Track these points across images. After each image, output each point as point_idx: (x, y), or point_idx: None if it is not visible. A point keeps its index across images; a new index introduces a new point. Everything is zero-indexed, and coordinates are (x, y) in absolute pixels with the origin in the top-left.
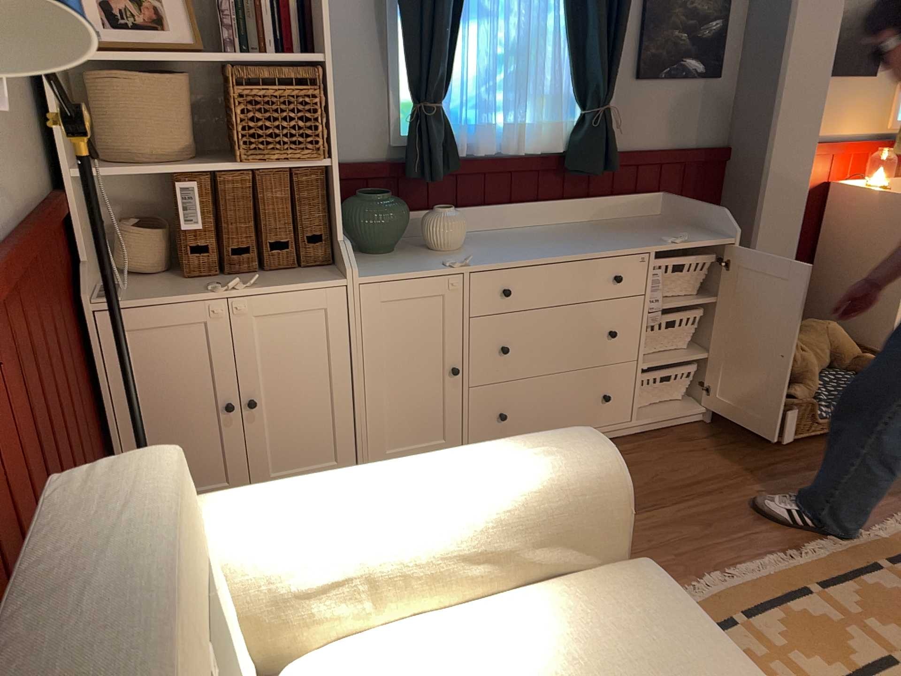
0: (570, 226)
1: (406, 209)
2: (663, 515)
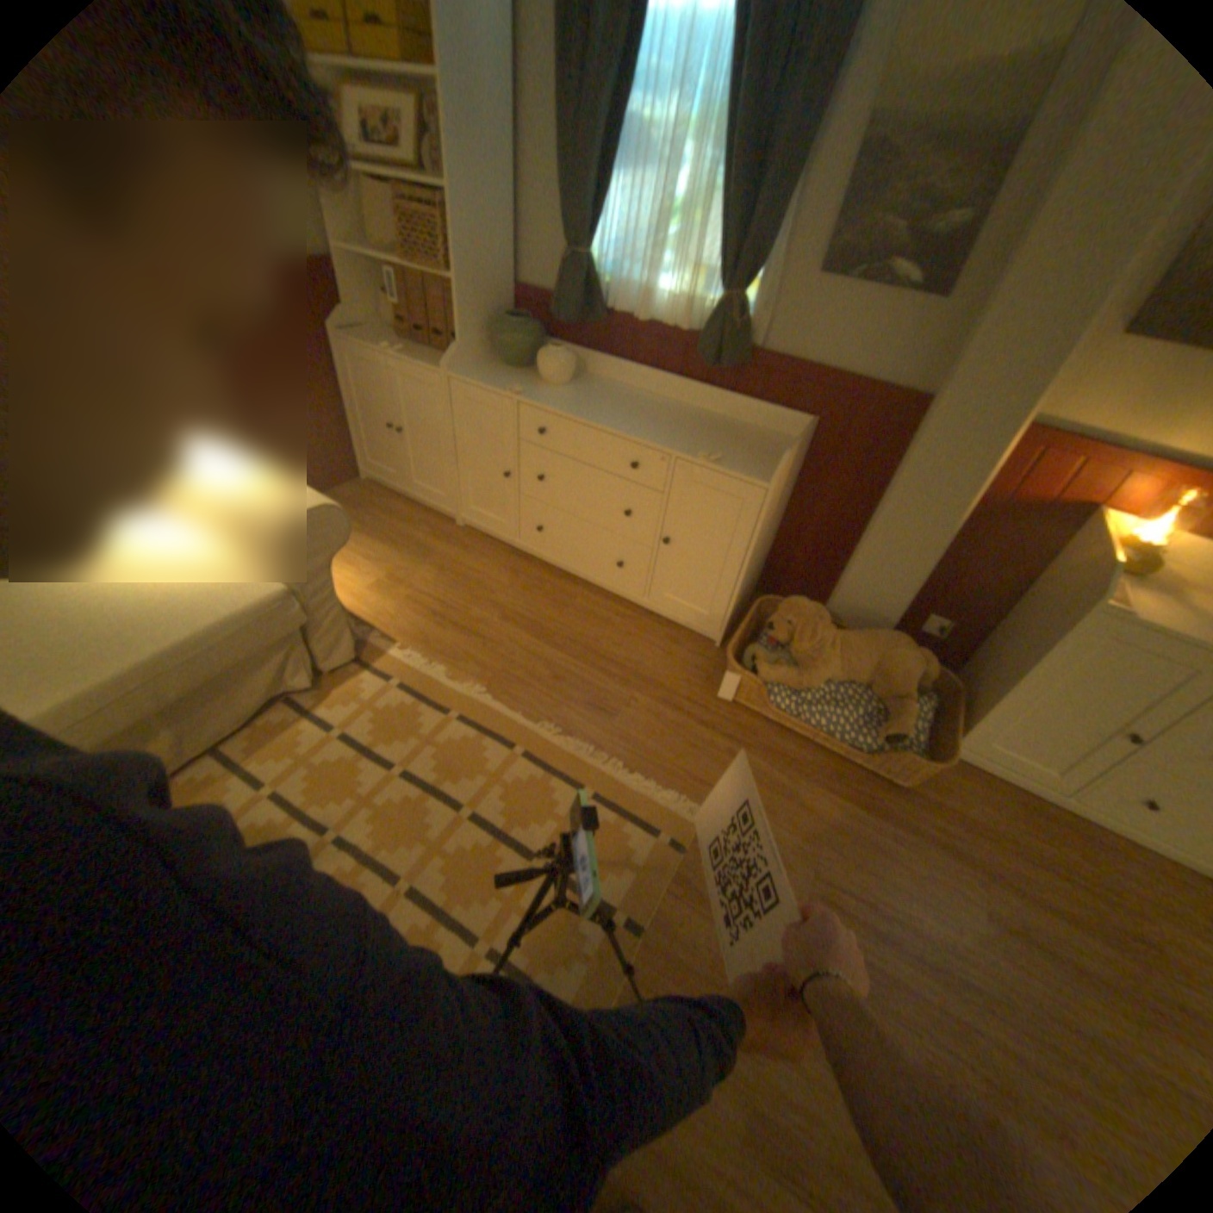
0: (690, 413)
1: (531, 339)
2: (551, 654)
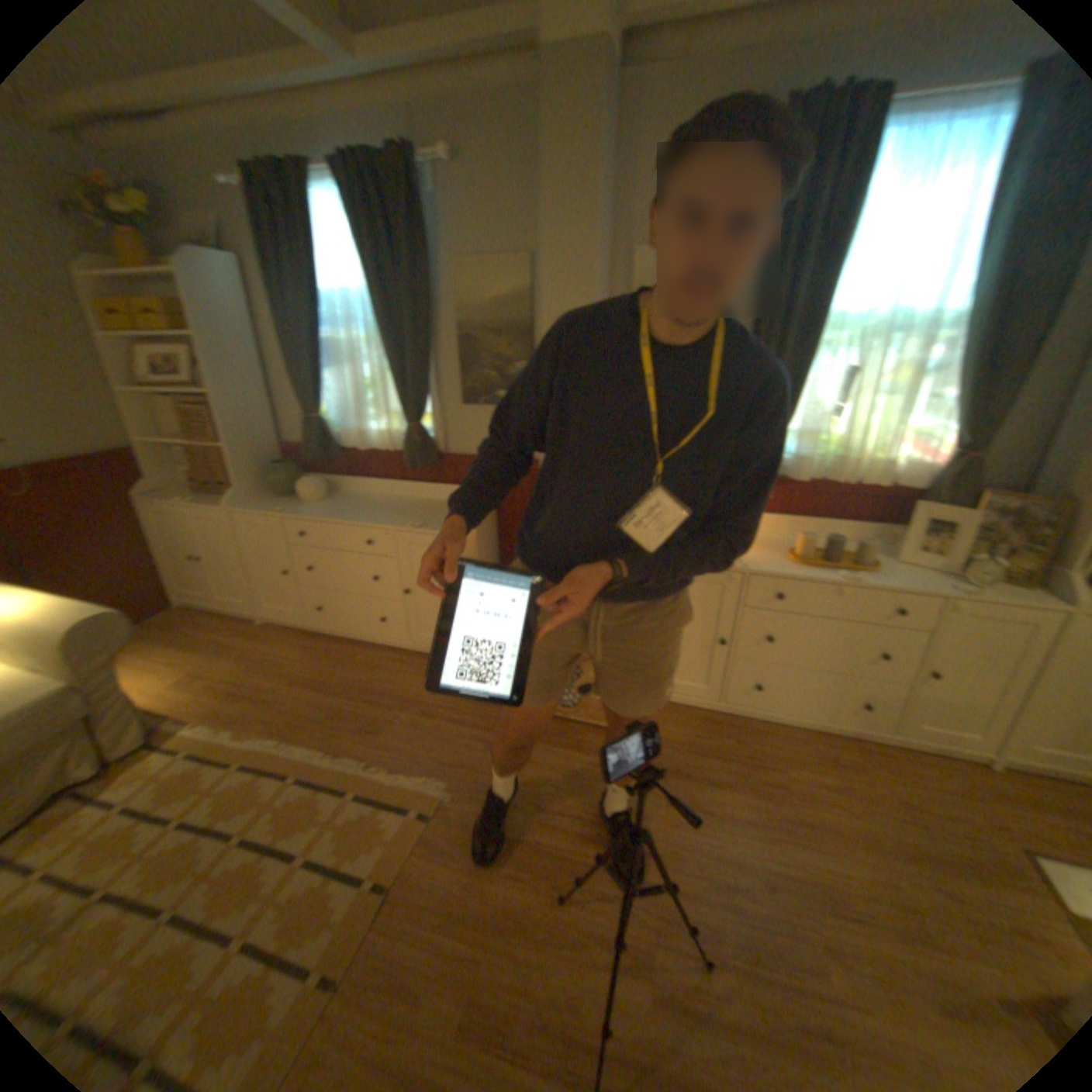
0: (411, 502)
1: (288, 475)
2: (326, 702)
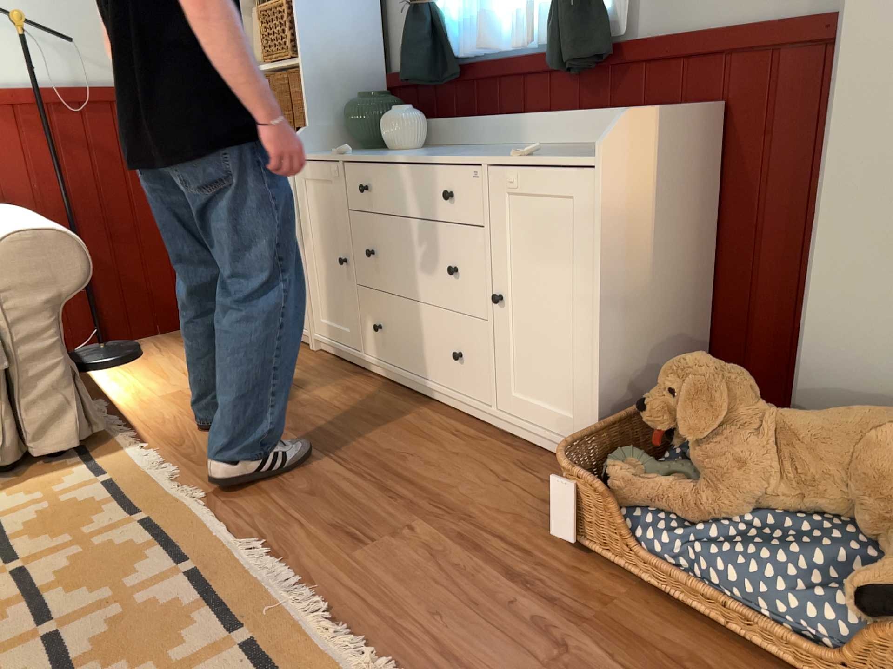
0: (554, 146)
1: (379, 108)
2: (326, 466)
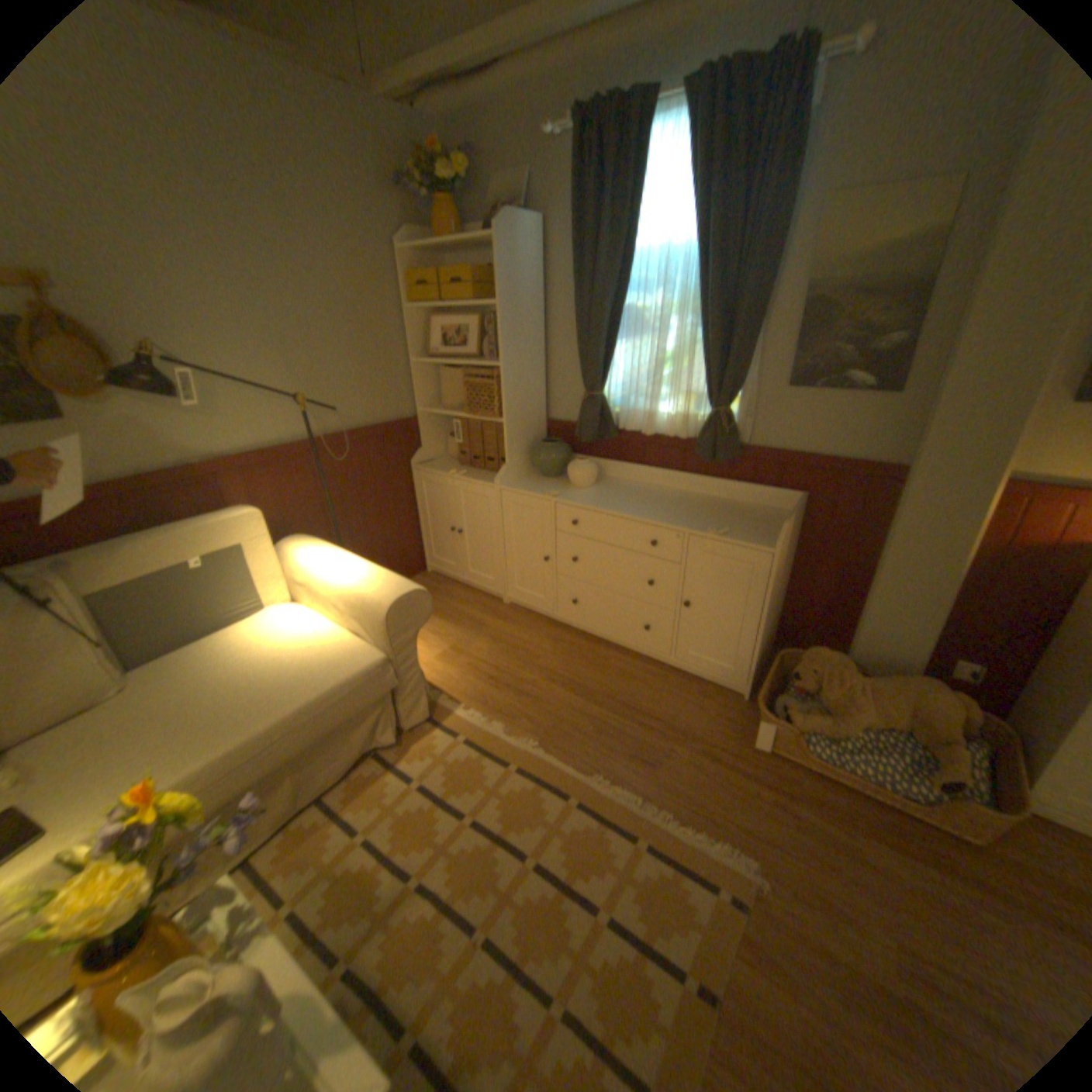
0: (694, 498)
1: (561, 456)
2: (592, 710)
